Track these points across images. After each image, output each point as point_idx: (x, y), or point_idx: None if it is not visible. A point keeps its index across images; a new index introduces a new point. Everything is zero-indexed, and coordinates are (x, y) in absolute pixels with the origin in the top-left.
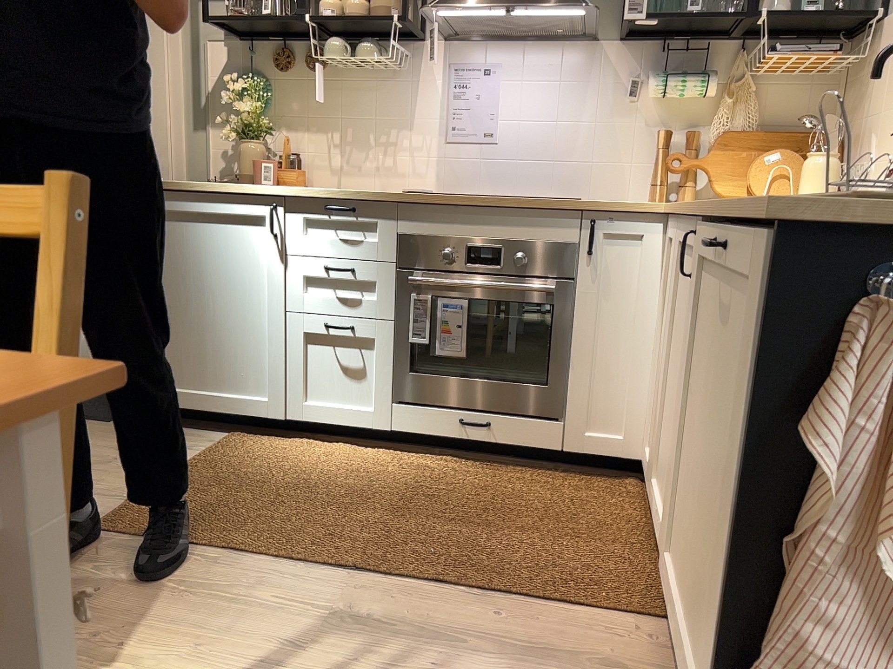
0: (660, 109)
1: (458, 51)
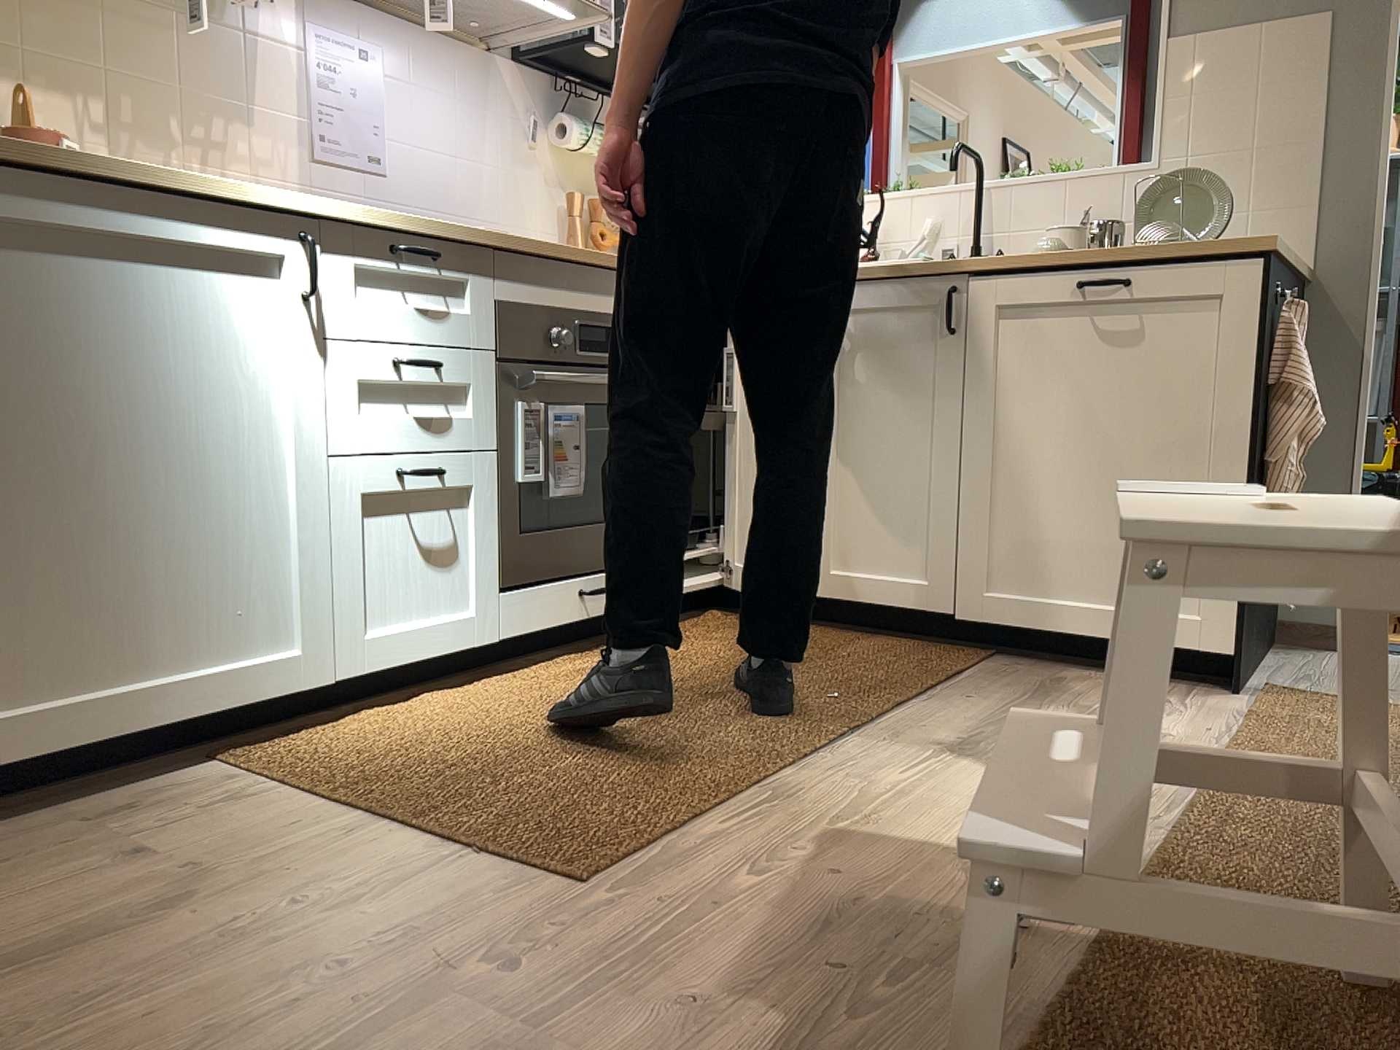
0: (560, 163)
1: (322, 4)
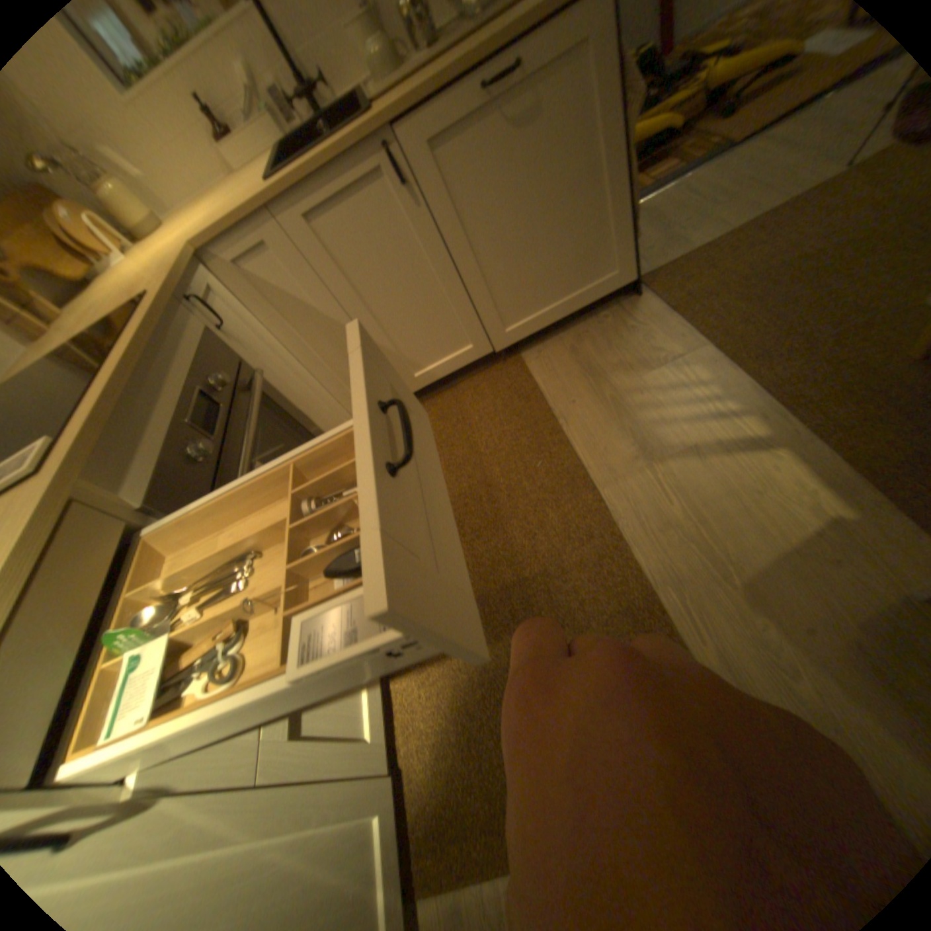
0: None
1: None
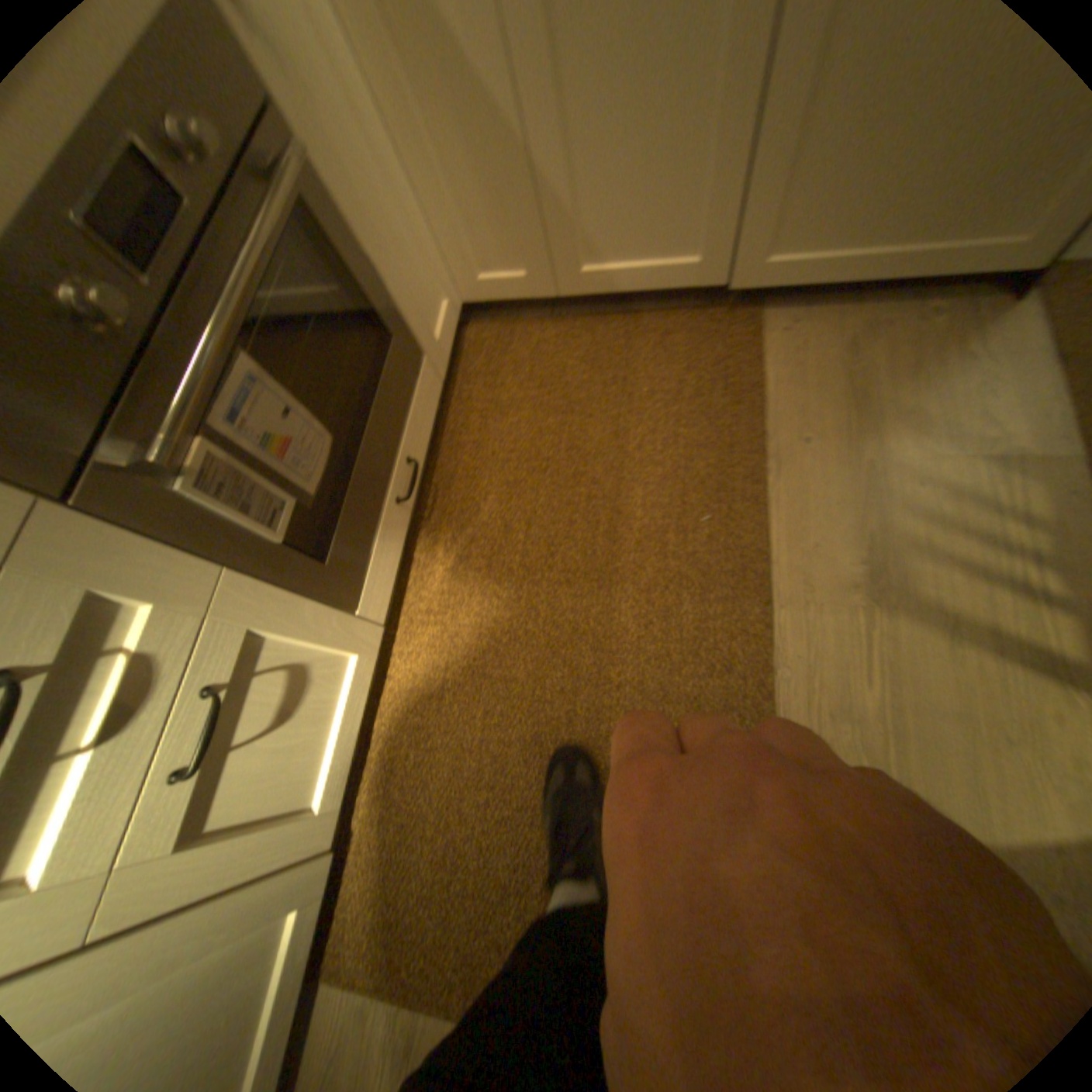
0: None
1: None
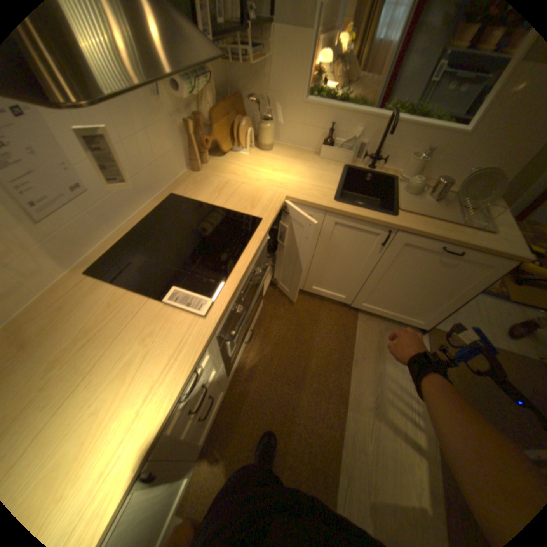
0: (171, 95)
1: None
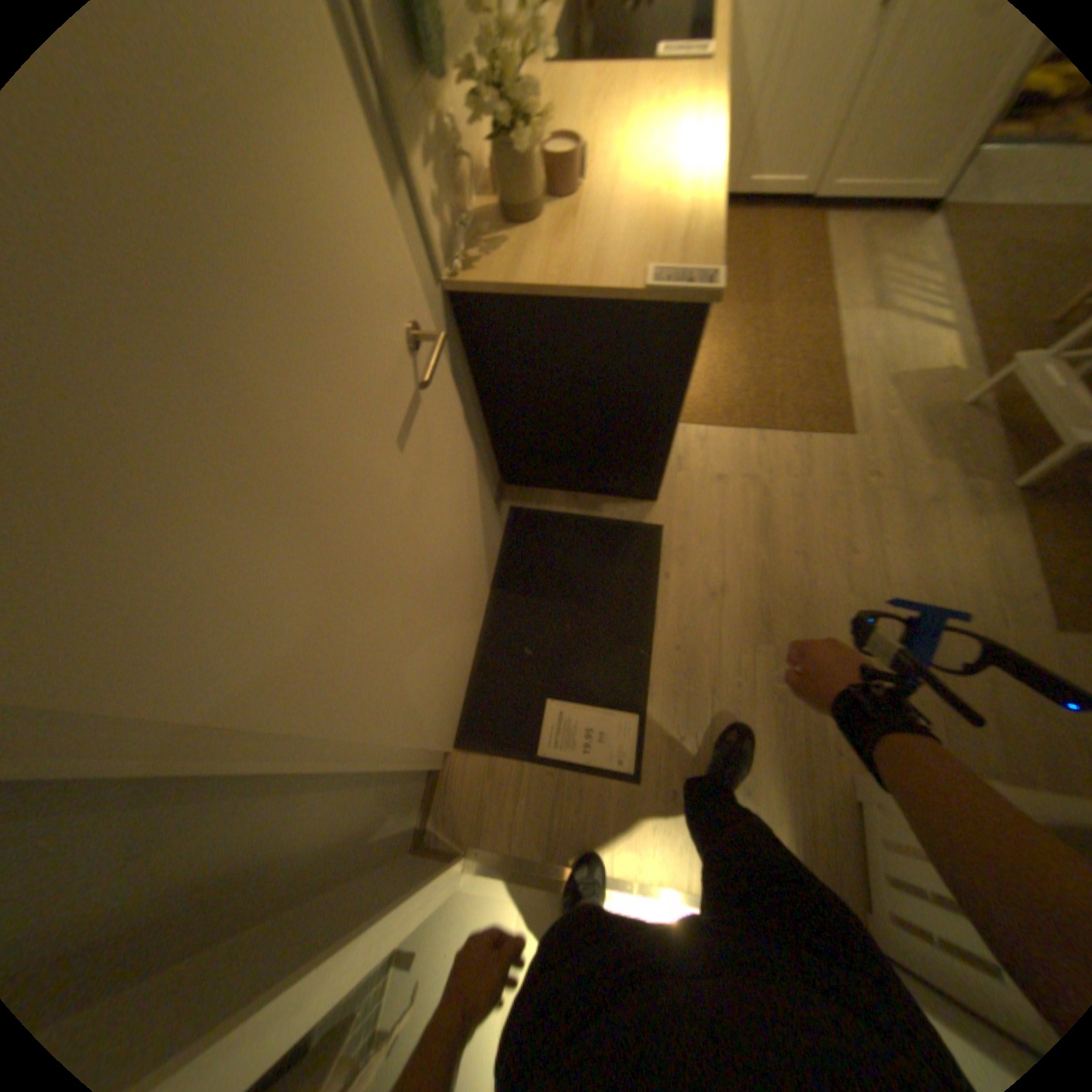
0: None
1: None
